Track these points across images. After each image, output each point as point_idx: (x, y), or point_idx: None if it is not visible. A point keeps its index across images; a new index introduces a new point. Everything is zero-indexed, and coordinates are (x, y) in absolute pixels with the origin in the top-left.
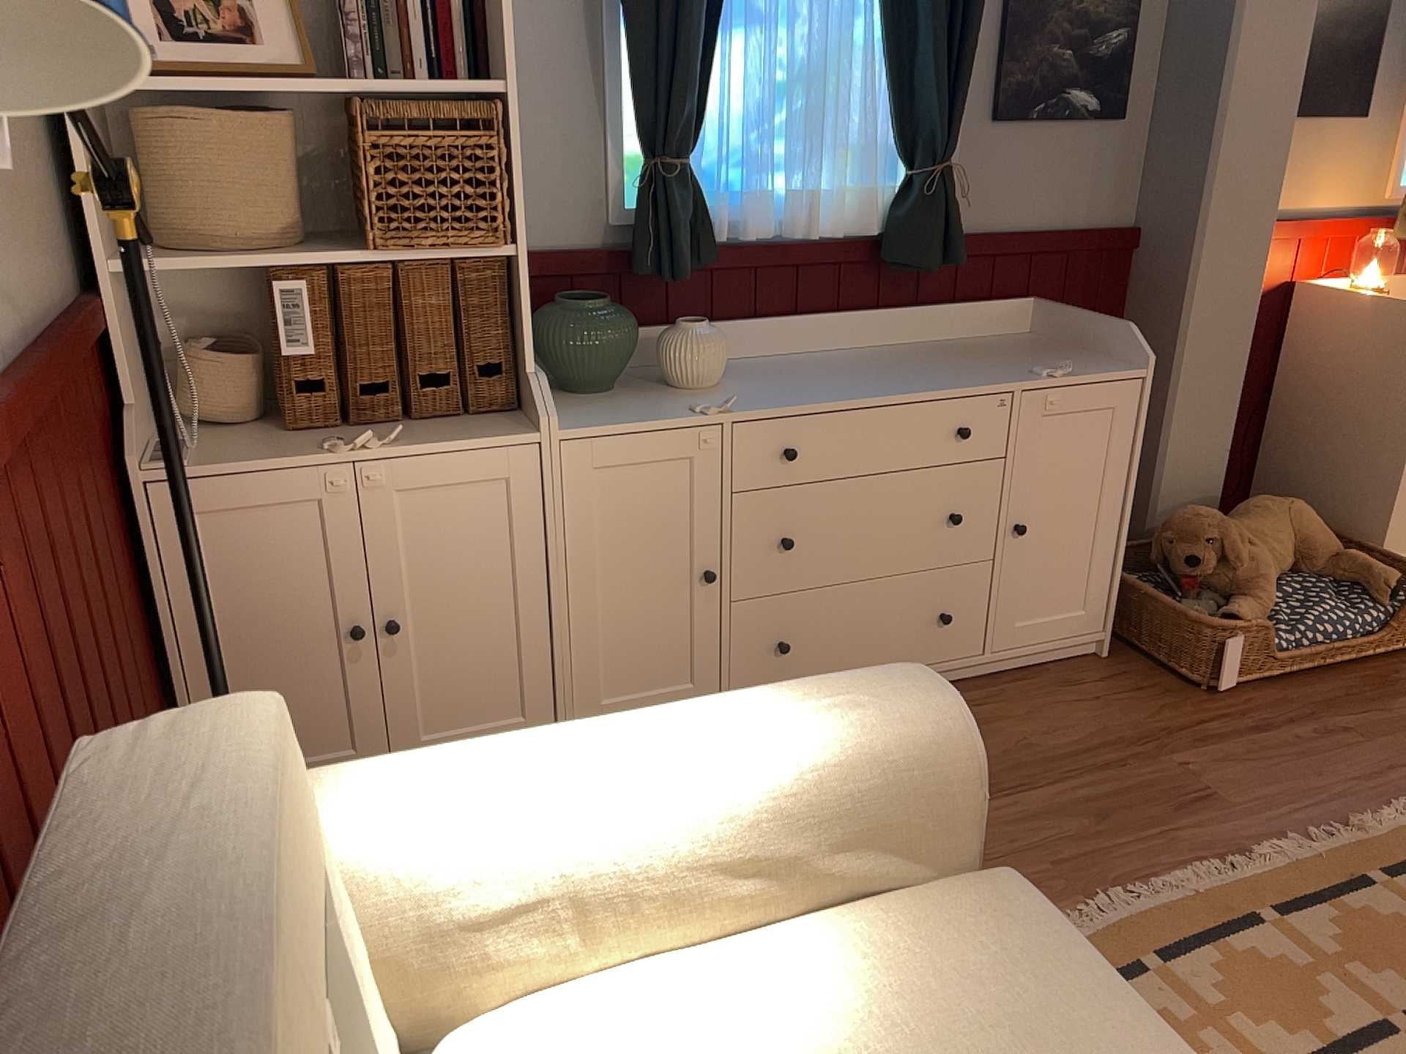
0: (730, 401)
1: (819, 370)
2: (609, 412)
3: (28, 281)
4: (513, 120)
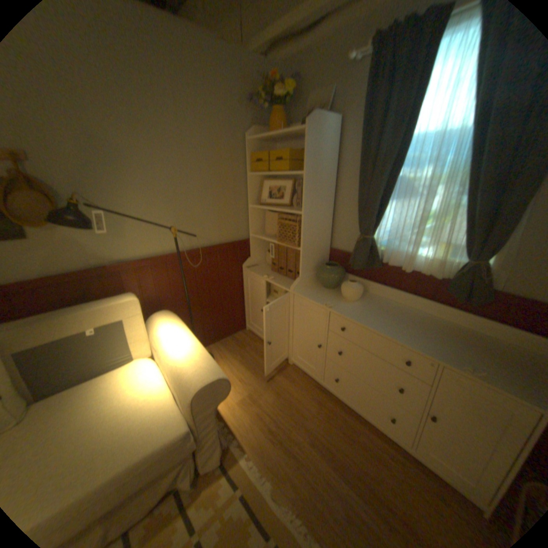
0: (334, 305)
1: (395, 314)
2: (314, 293)
3: (220, 235)
4: (303, 220)
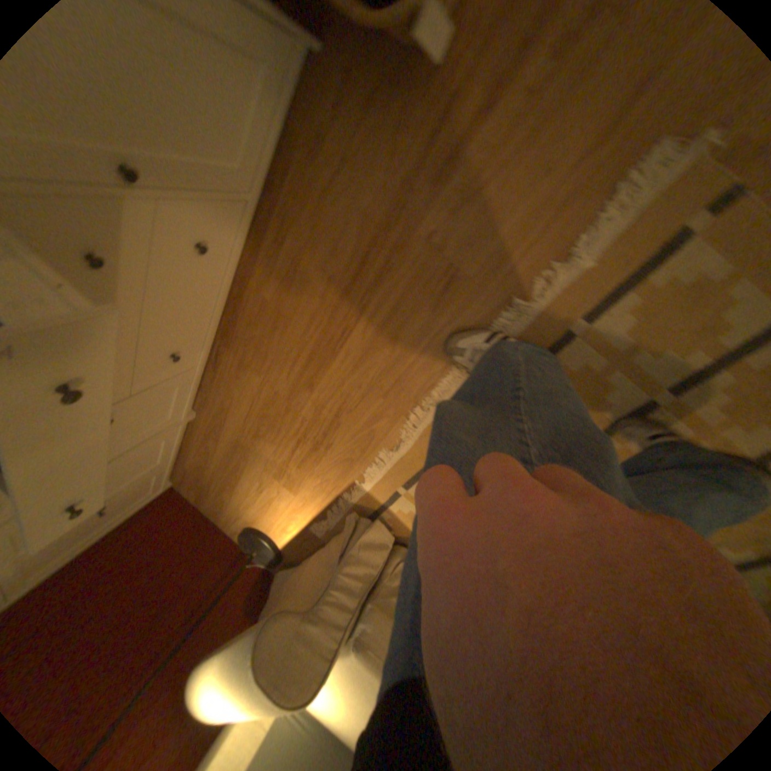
0: None
1: None
2: None
3: None
4: None
